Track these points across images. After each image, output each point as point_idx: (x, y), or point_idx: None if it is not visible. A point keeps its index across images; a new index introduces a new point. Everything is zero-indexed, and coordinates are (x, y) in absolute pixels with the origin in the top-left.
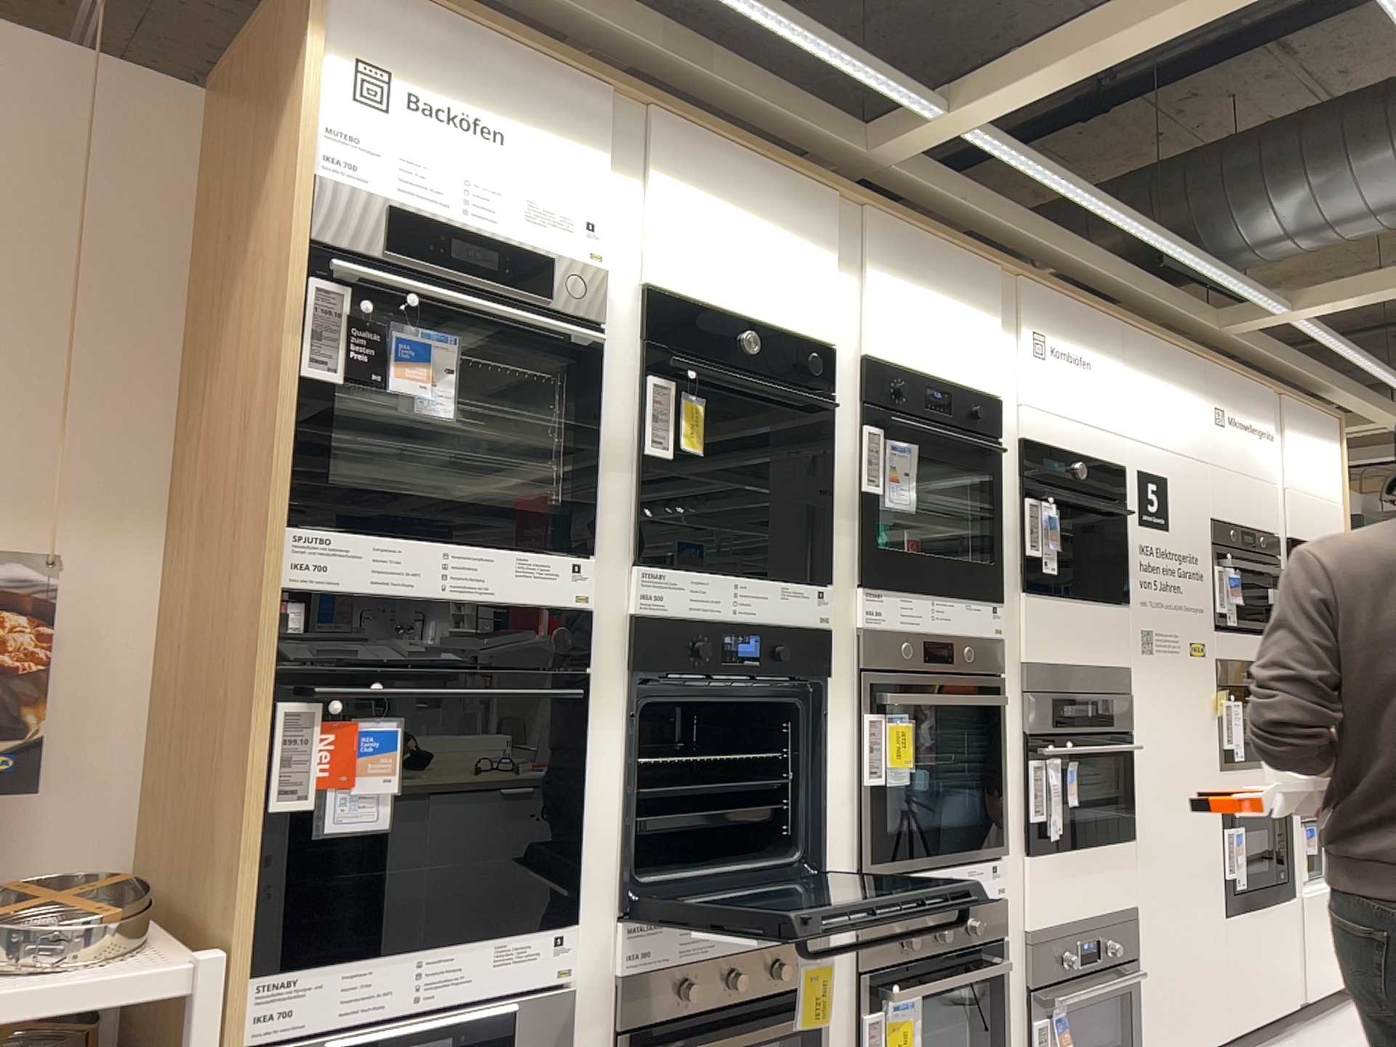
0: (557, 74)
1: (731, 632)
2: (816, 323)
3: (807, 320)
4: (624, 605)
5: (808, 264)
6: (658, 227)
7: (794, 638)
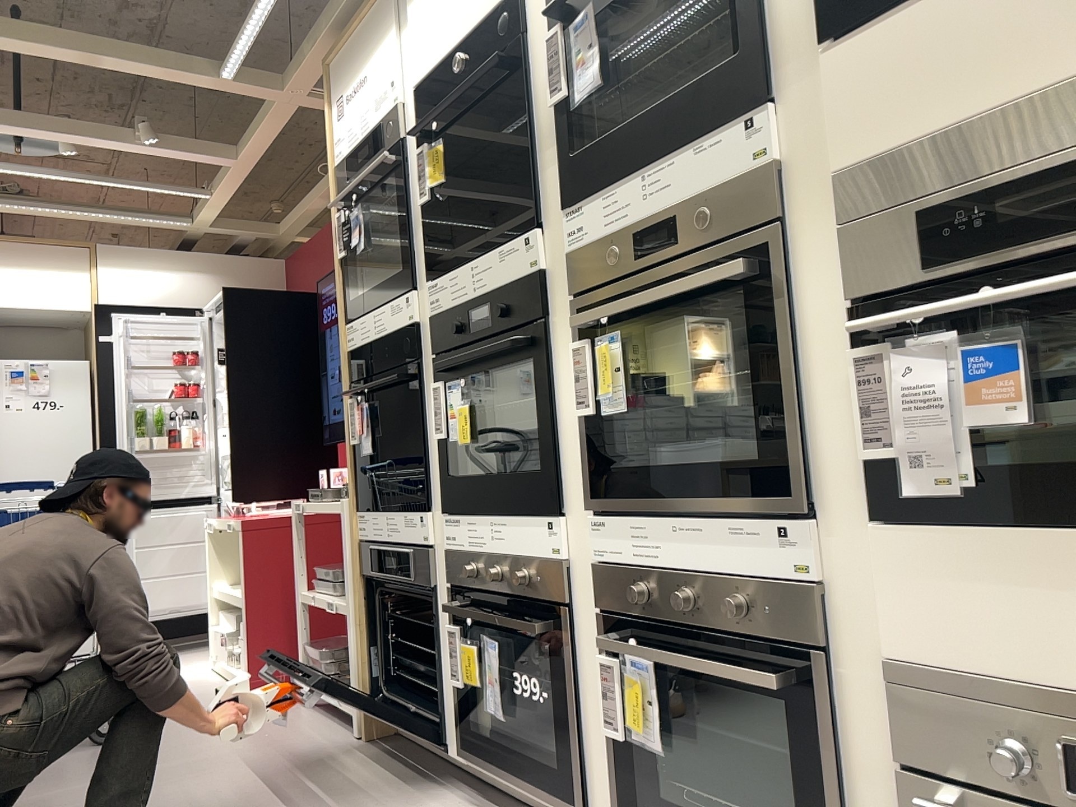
0: (367, 8)
1: (475, 308)
2: None
3: None
4: (429, 313)
5: None
6: (410, 37)
7: (512, 293)
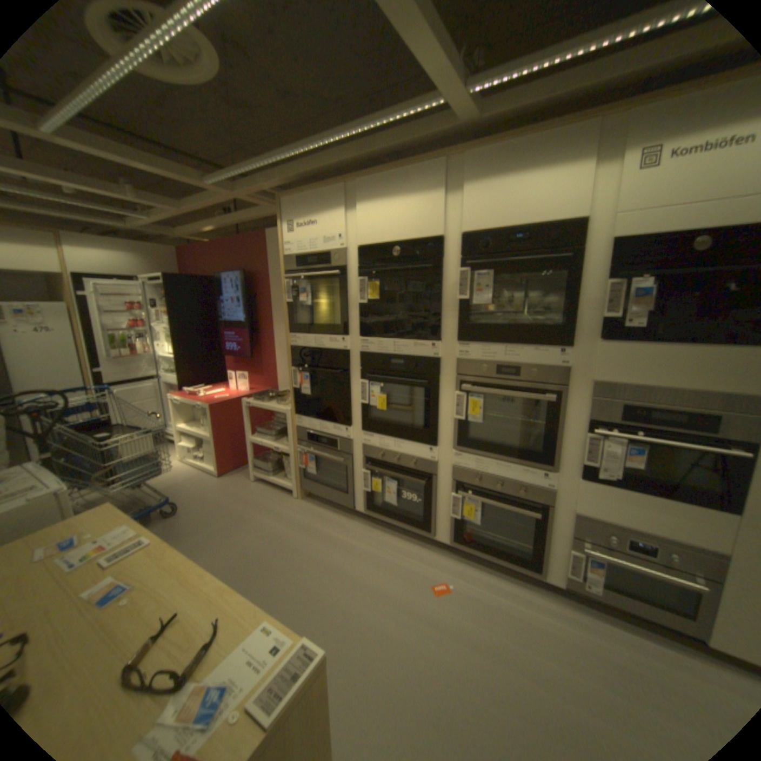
0: (321, 187)
1: (394, 360)
2: (433, 226)
3: (427, 227)
4: (358, 351)
5: (427, 198)
6: (357, 220)
7: (421, 363)
